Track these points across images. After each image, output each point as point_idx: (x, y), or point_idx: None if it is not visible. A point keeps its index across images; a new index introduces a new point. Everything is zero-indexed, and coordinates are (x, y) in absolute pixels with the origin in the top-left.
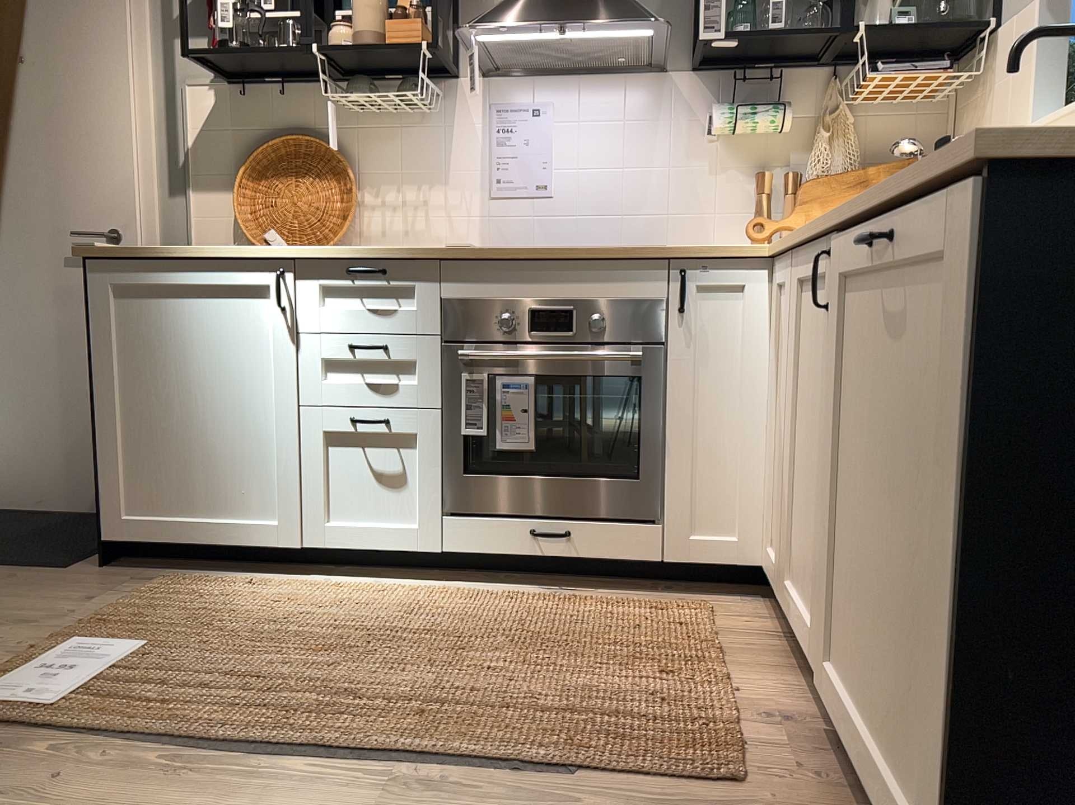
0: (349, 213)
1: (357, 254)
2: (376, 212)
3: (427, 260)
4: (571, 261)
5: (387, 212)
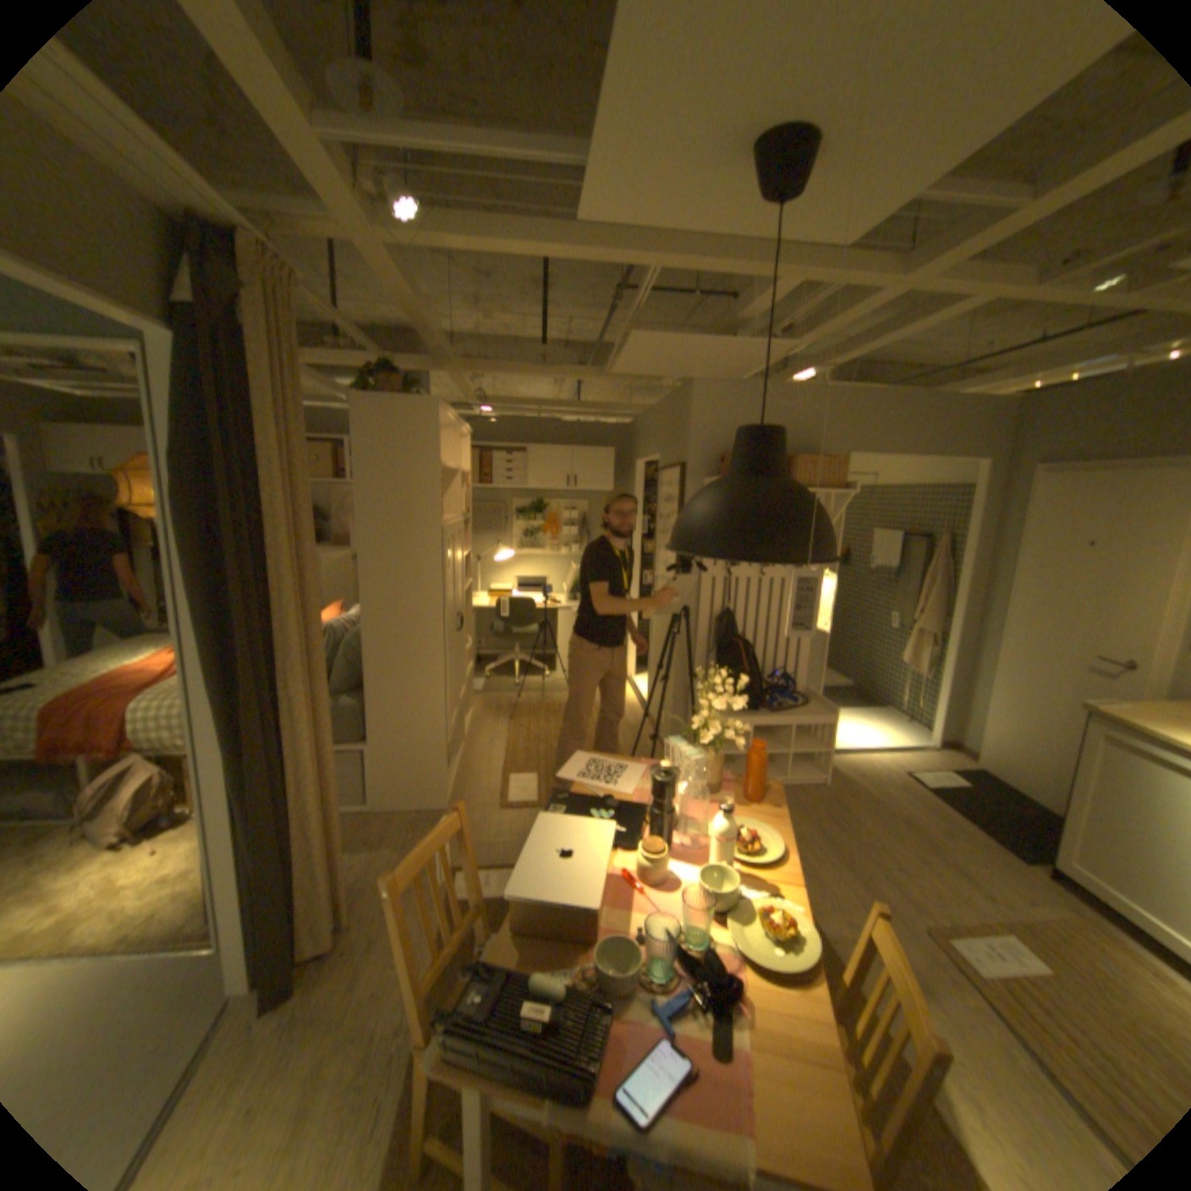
0: None
1: None
2: None
3: None
4: None
5: None
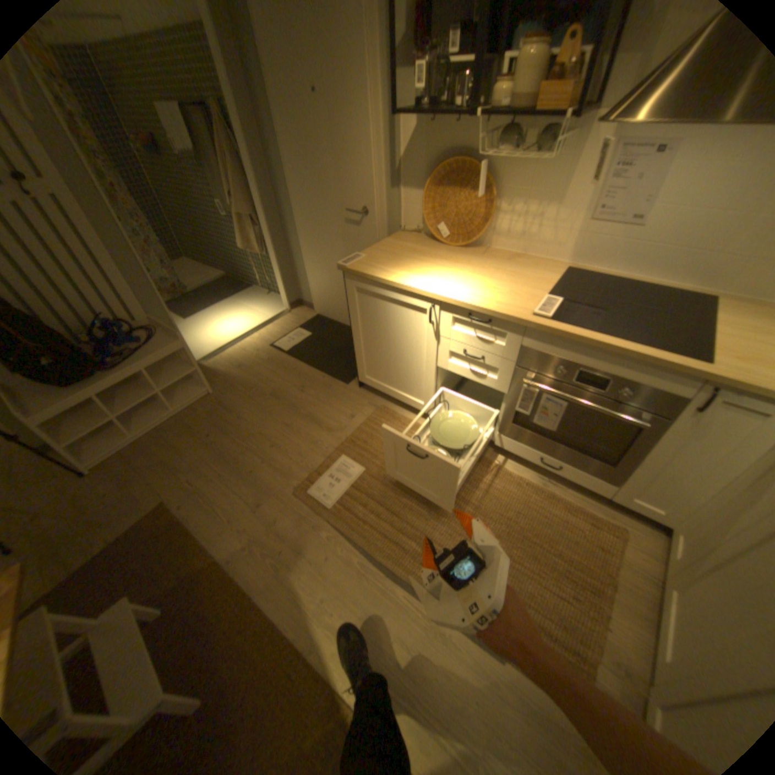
0: (489, 219)
1: (475, 308)
2: (507, 216)
3: (517, 323)
4: (621, 354)
5: (514, 217)
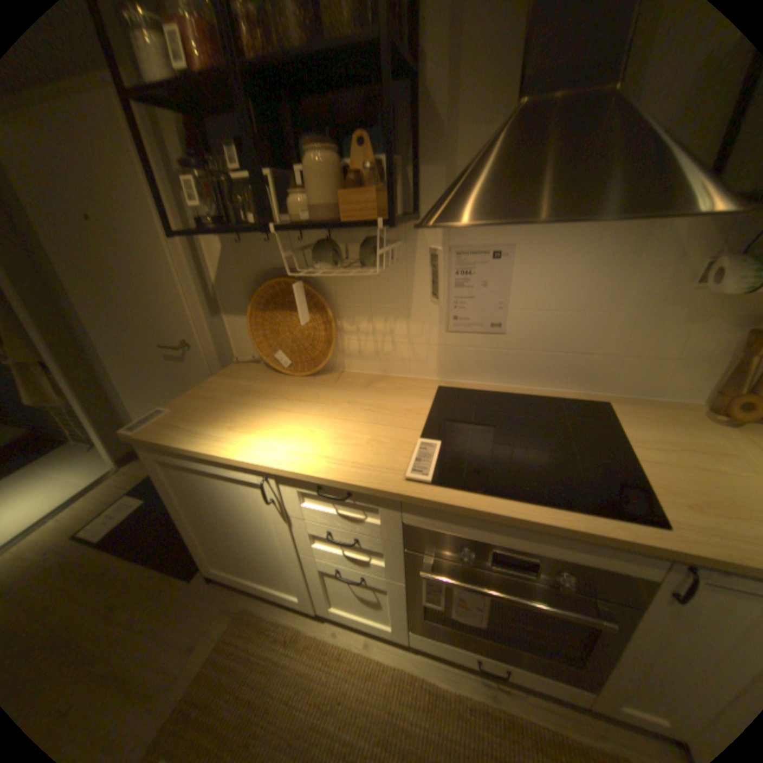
0: (332, 342)
1: (324, 481)
2: (354, 335)
3: (389, 496)
4: (545, 529)
5: (363, 336)
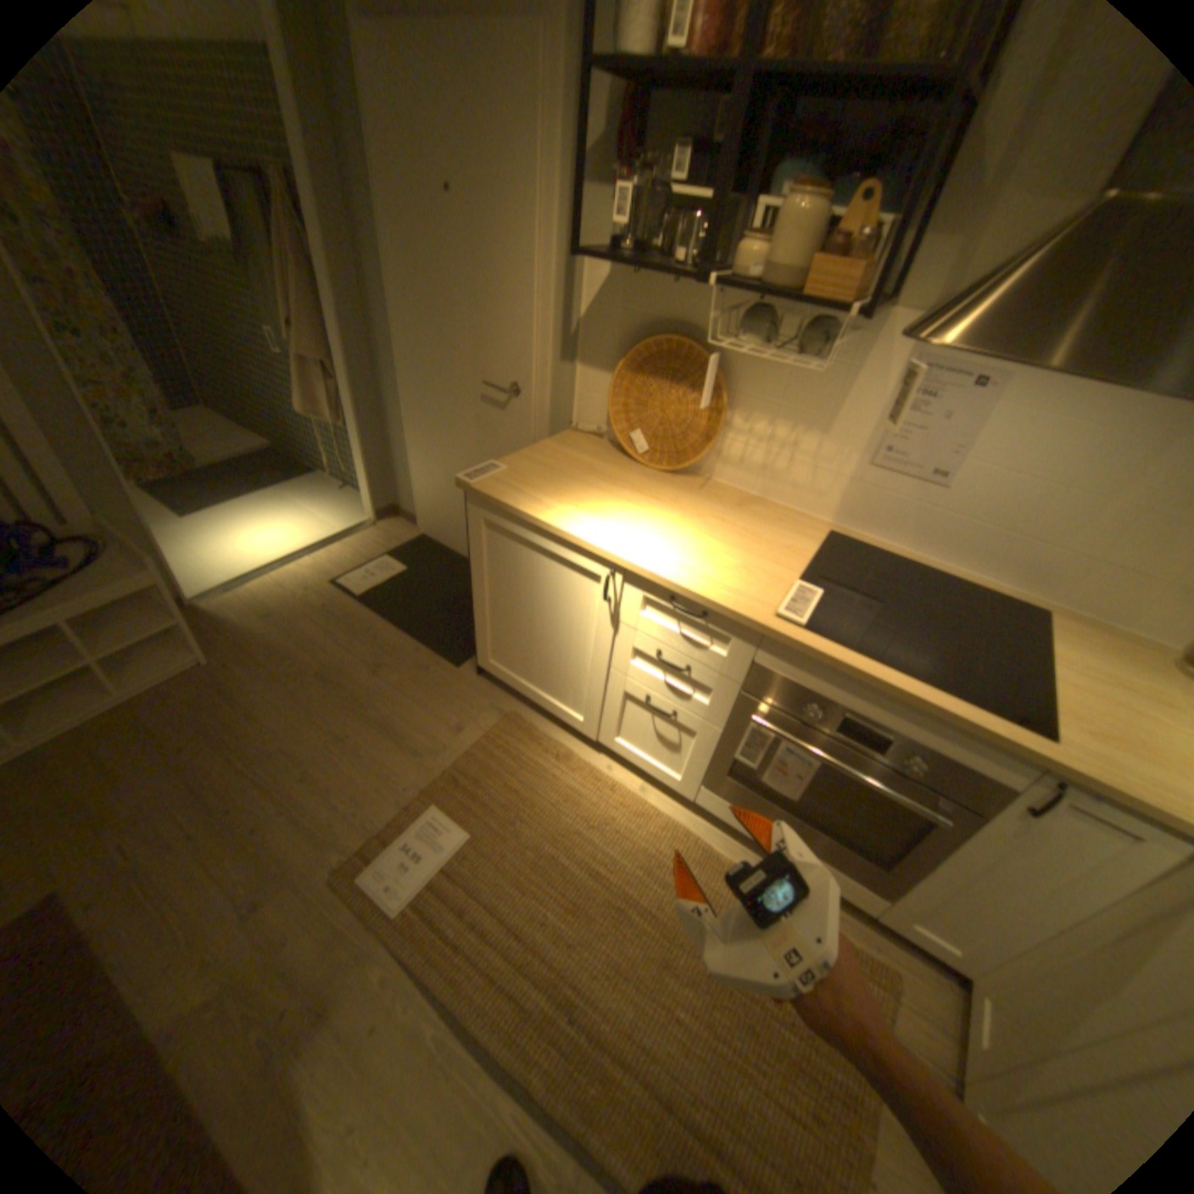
0: (713, 438)
1: (684, 592)
2: (742, 438)
3: (751, 627)
4: (915, 705)
5: (753, 441)
